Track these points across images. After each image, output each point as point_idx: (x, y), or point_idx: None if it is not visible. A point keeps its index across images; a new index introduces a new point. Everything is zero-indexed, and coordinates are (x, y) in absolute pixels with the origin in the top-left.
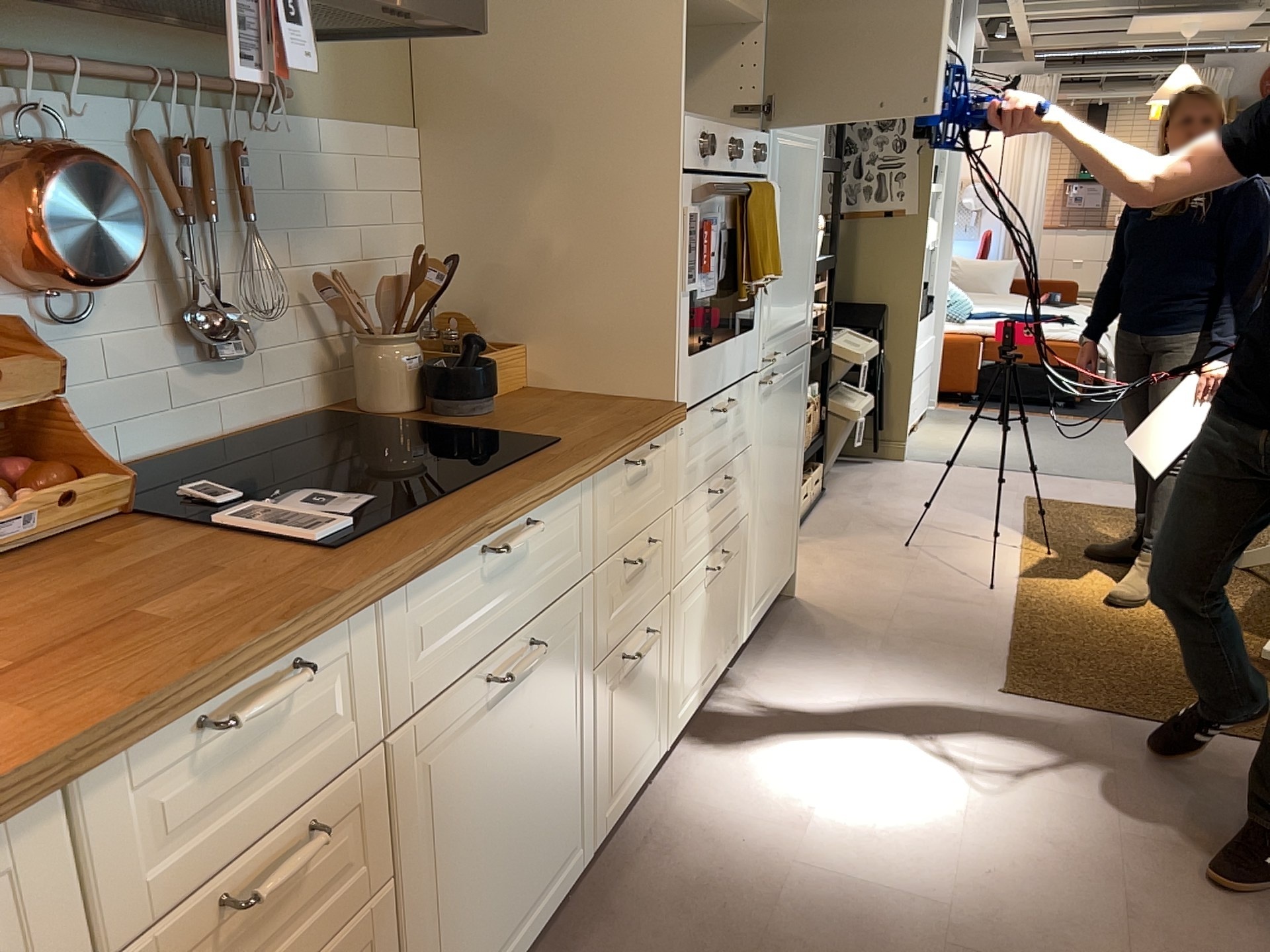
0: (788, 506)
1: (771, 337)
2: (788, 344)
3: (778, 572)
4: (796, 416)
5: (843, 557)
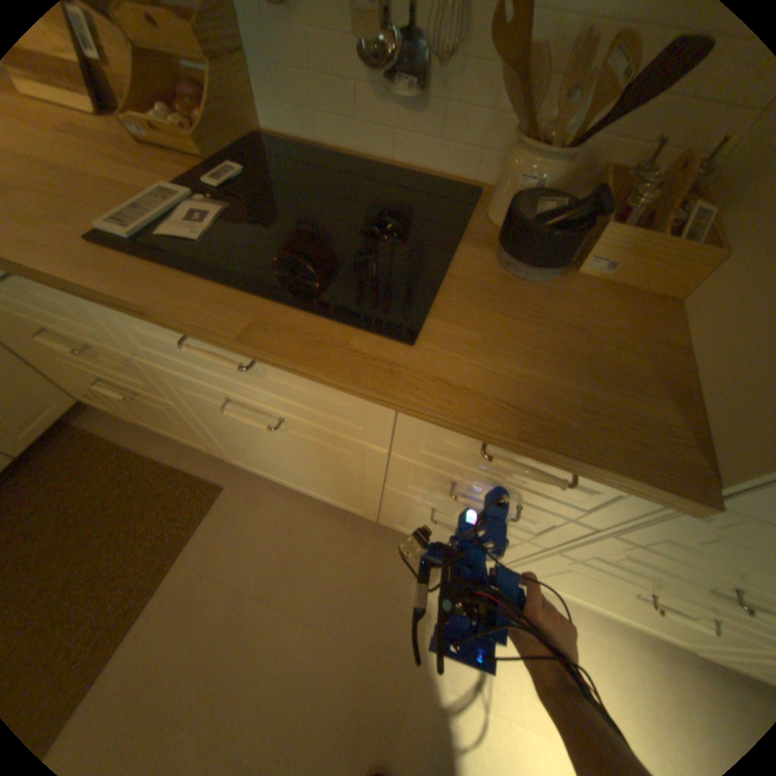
0: None
1: None
2: None
3: None
4: None
5: None
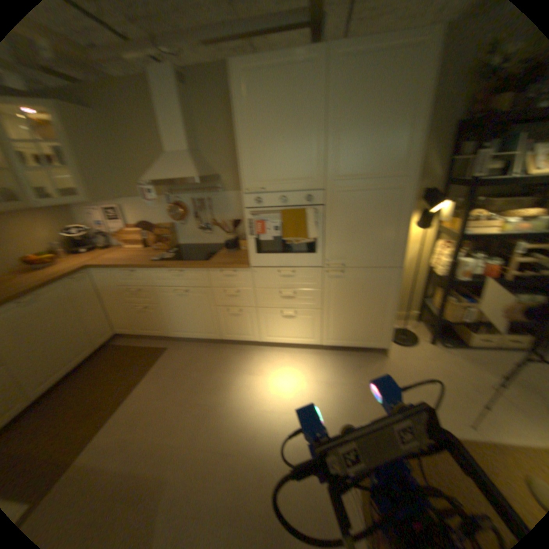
0: (373, 322)
1: (336, 258)
2: (363, 263)
3: (362, 340)
4: (380, 292)
5: (446, 367)
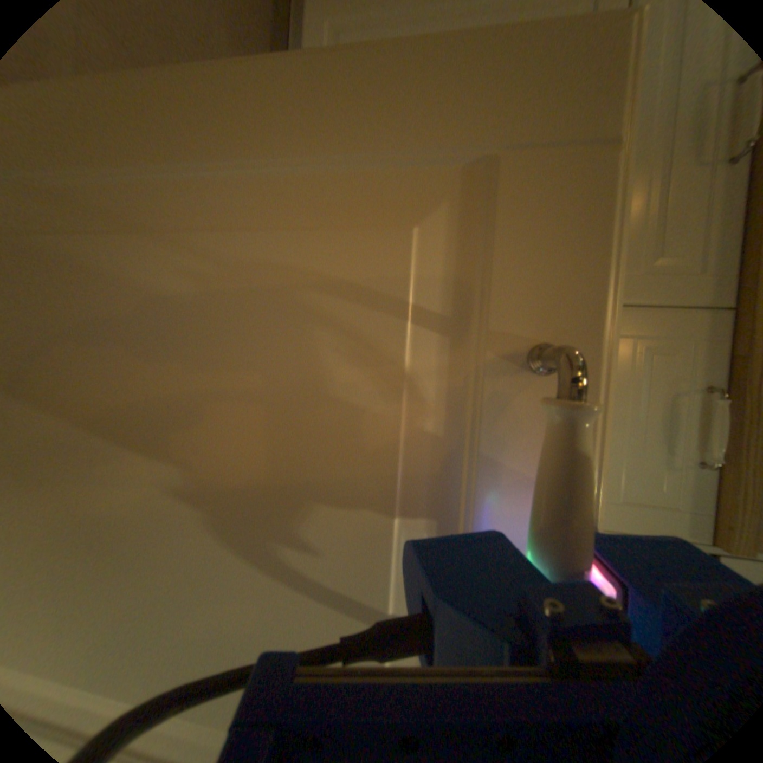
0: None
1: None
2: None
3: None
4: None
5: None
